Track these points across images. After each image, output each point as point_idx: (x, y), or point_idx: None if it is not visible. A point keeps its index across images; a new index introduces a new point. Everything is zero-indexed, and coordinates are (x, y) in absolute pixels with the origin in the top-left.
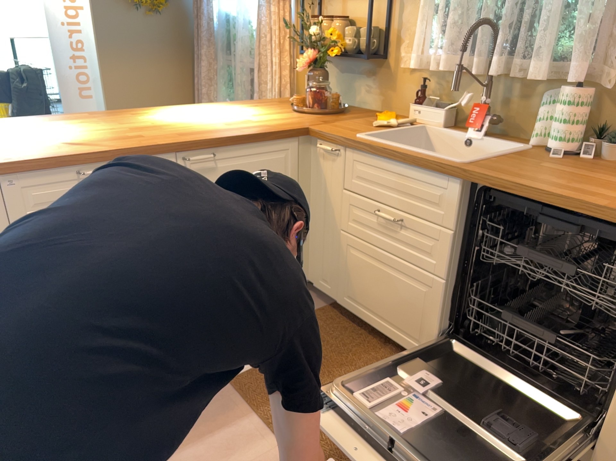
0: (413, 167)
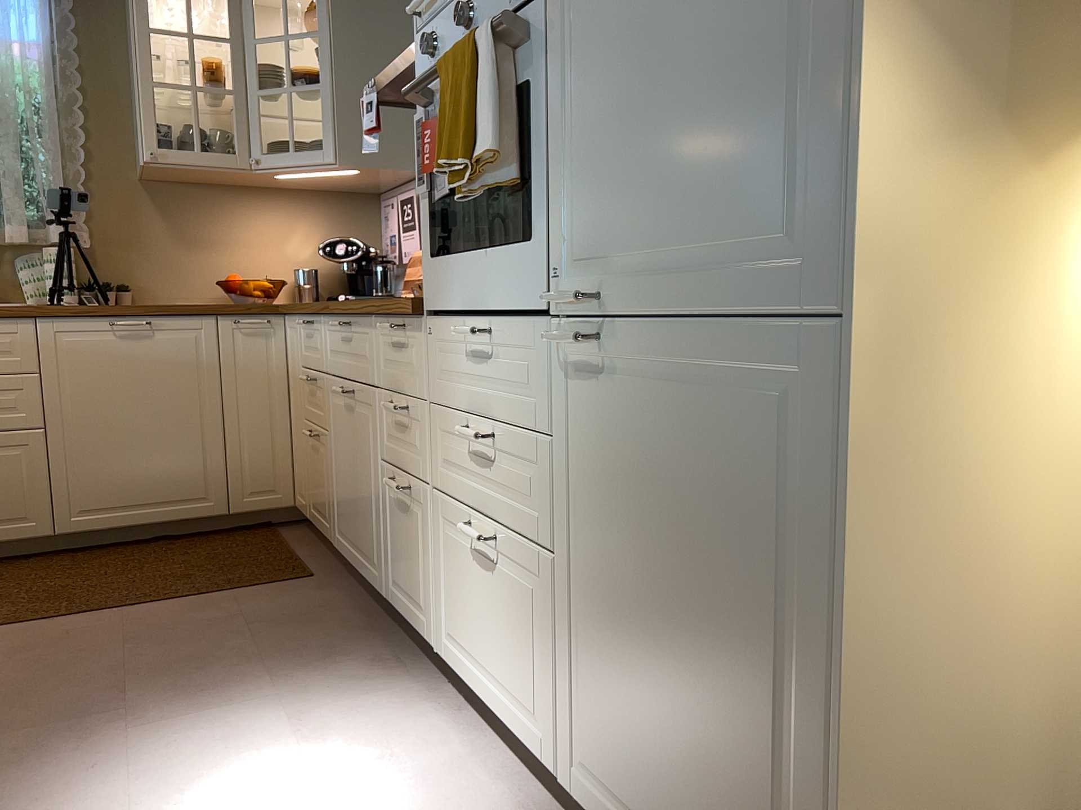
0: None
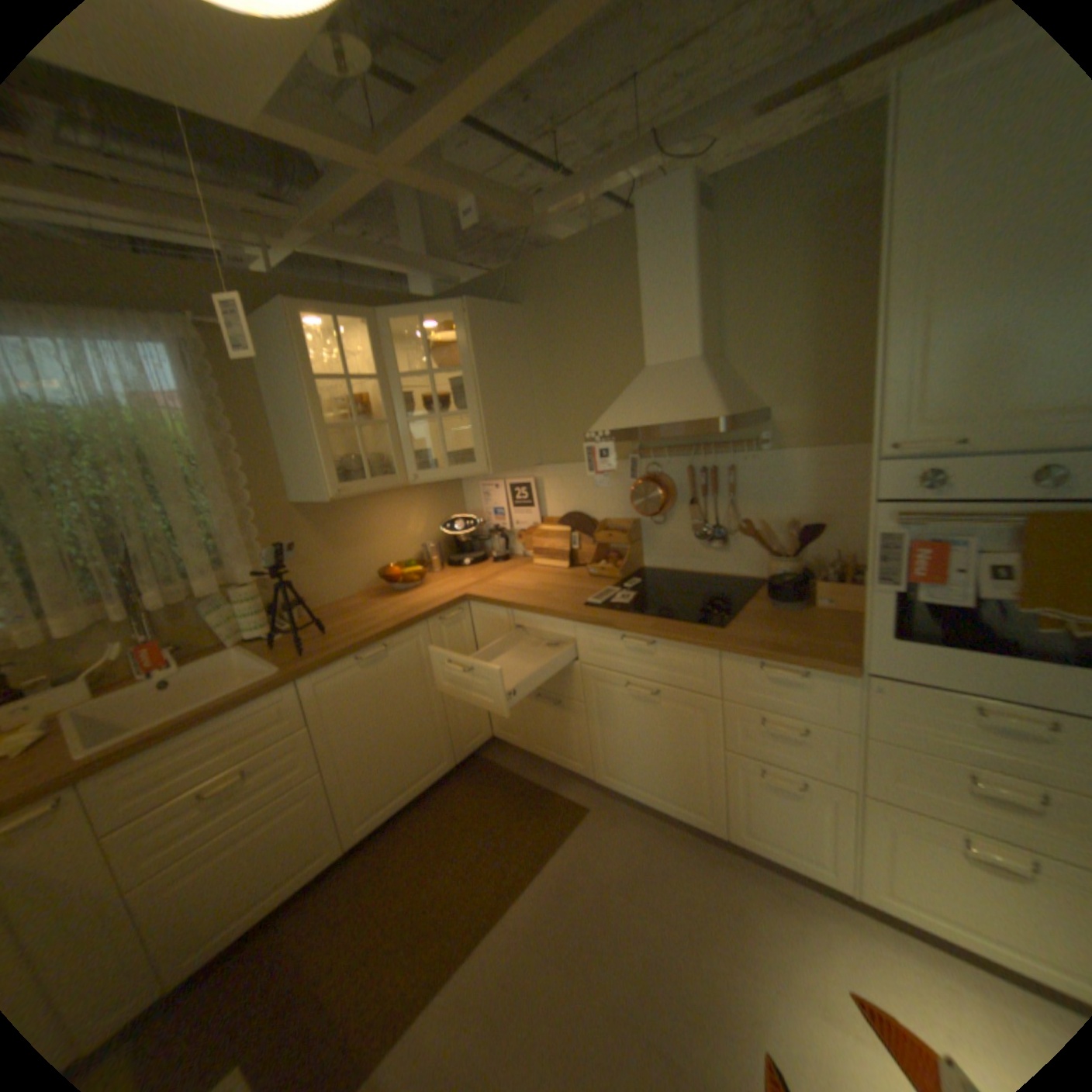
0: (229, 714)
